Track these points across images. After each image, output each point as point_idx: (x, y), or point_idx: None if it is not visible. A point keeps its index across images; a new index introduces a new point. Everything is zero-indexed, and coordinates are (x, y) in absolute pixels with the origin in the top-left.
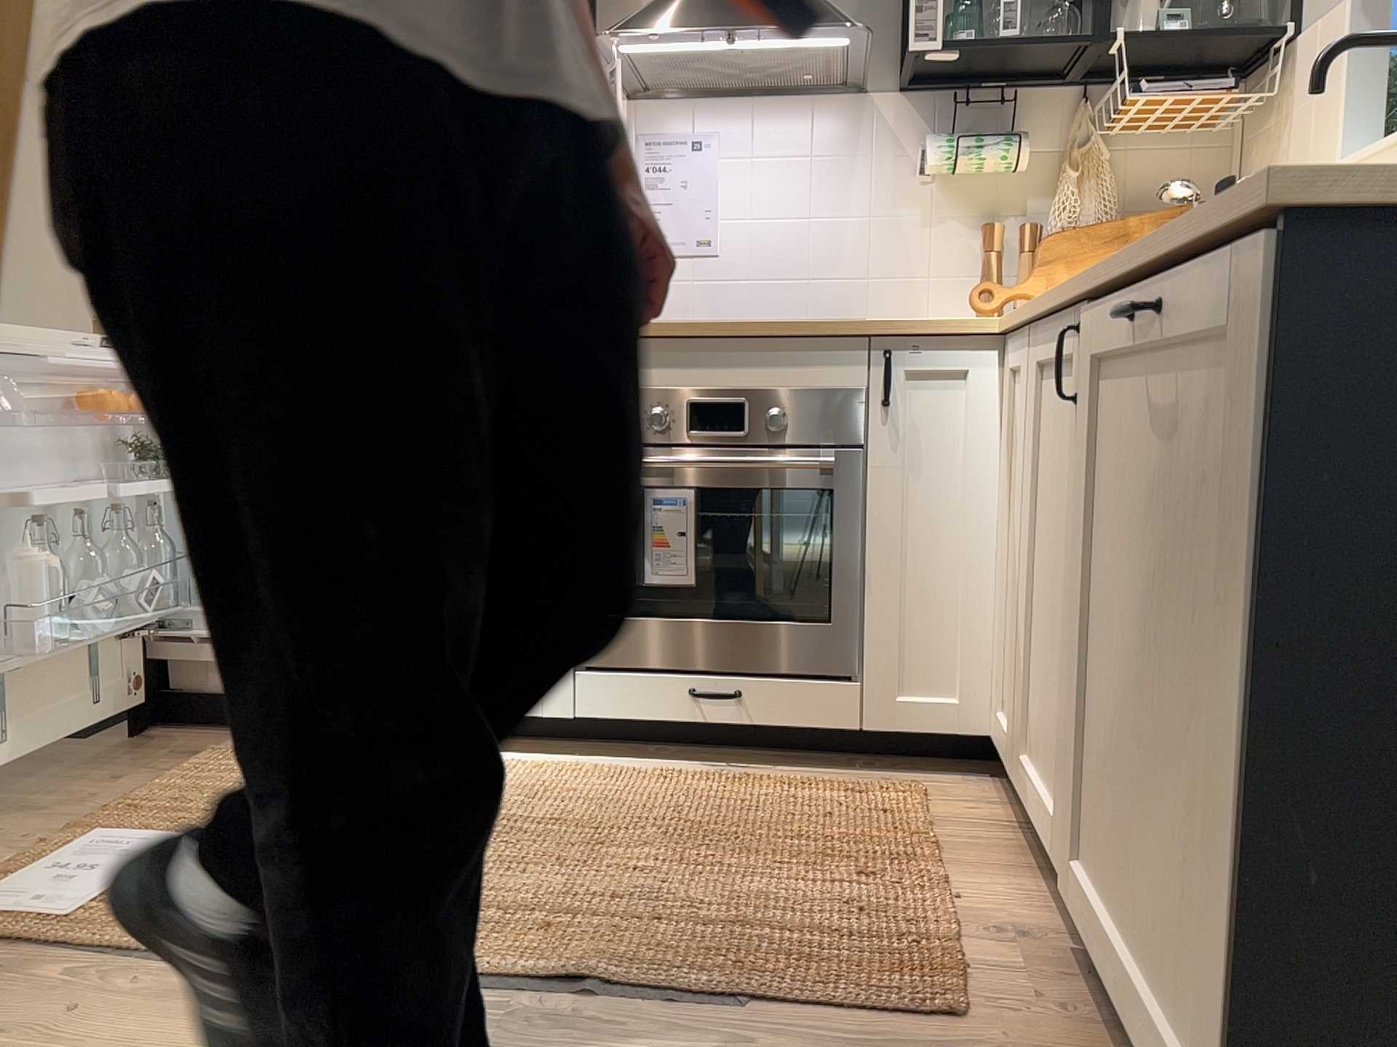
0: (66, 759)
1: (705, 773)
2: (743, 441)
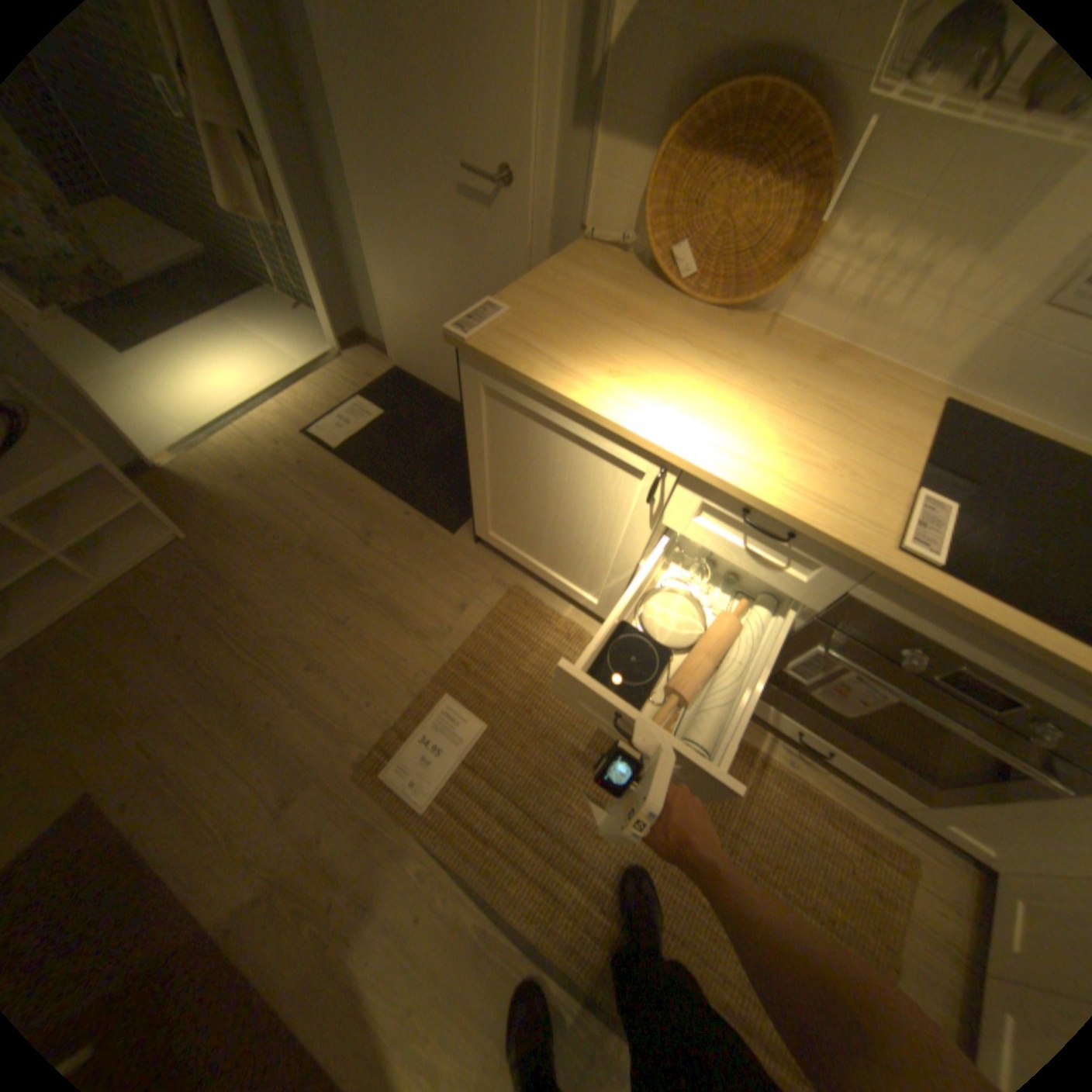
0: (443, 561)
1: (781, 756)
2: (987, 709)
